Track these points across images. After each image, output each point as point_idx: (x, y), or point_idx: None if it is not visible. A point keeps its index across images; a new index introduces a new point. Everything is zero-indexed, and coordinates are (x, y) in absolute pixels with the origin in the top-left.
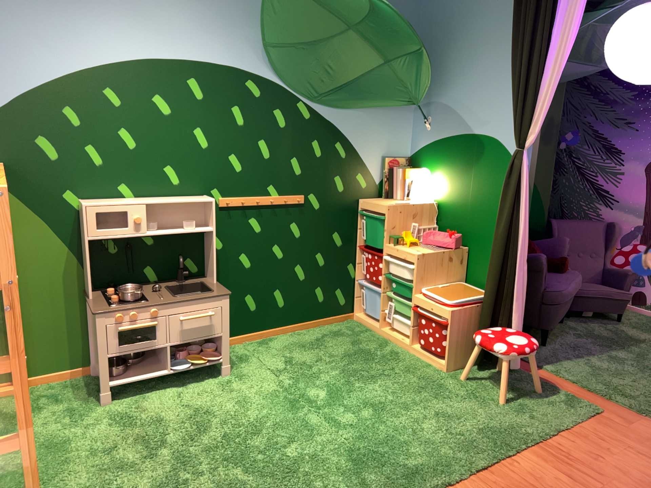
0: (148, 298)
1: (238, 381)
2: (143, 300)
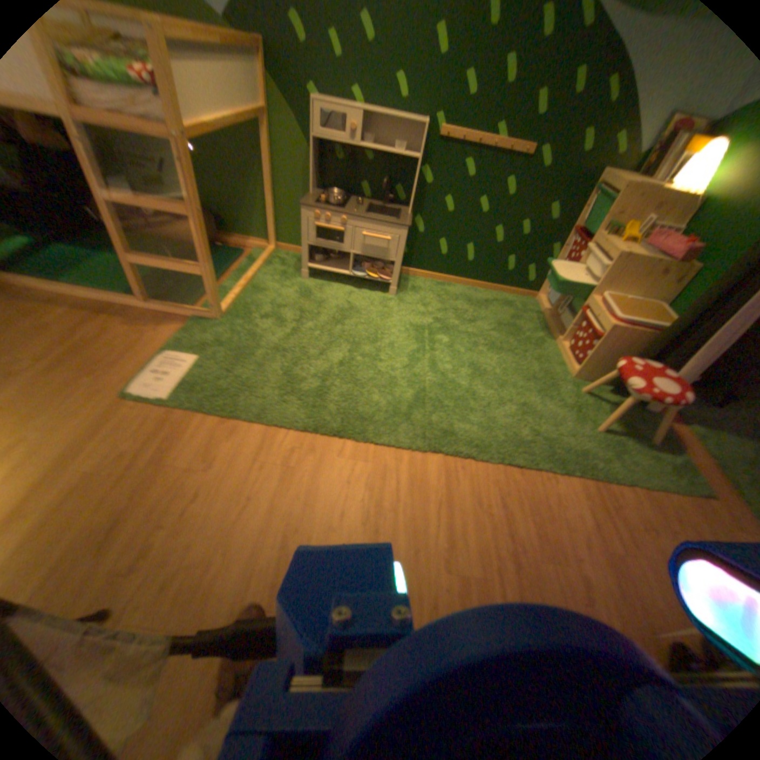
0: (343, 207)
1: (391, 303)
2: (336, 207)
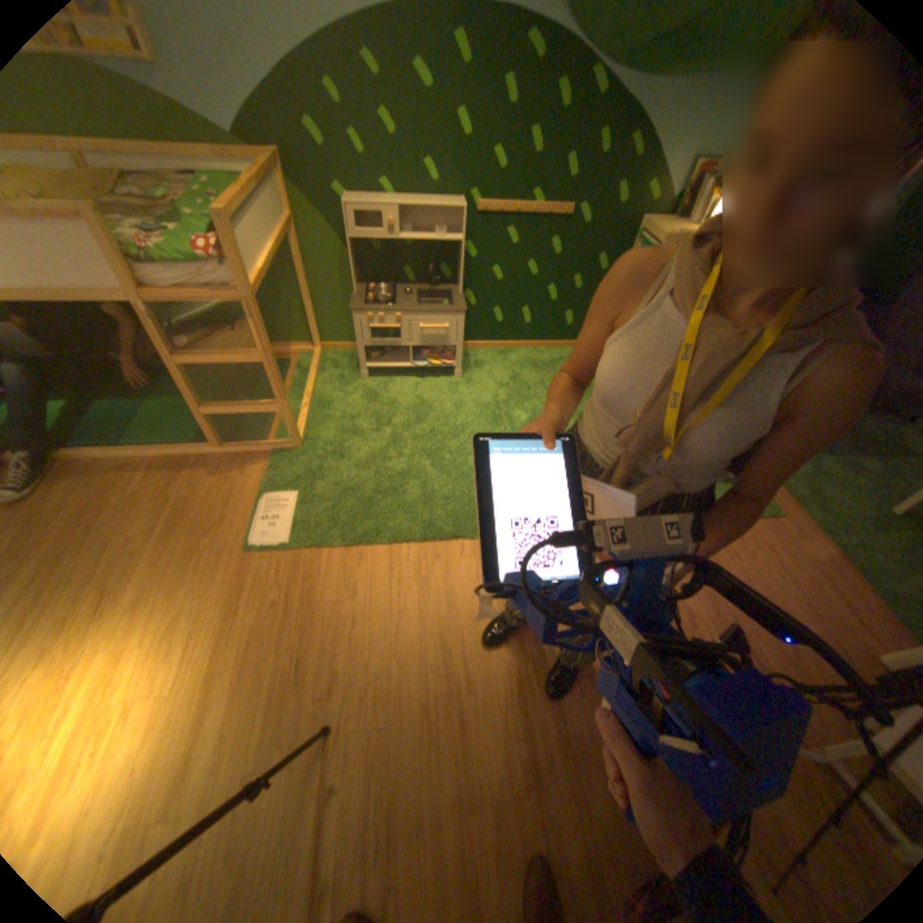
0: (394, 303)
1: (460, 389)
2: (387, 305)
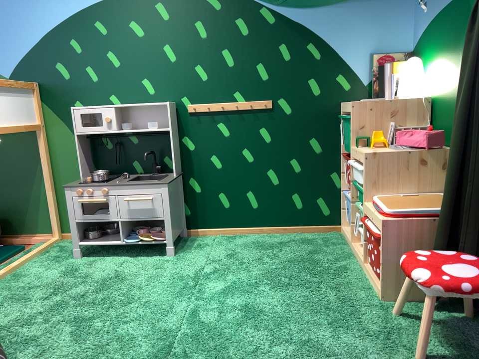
0: (109, 182)
1: (168, 265)
2: (101, 183)
